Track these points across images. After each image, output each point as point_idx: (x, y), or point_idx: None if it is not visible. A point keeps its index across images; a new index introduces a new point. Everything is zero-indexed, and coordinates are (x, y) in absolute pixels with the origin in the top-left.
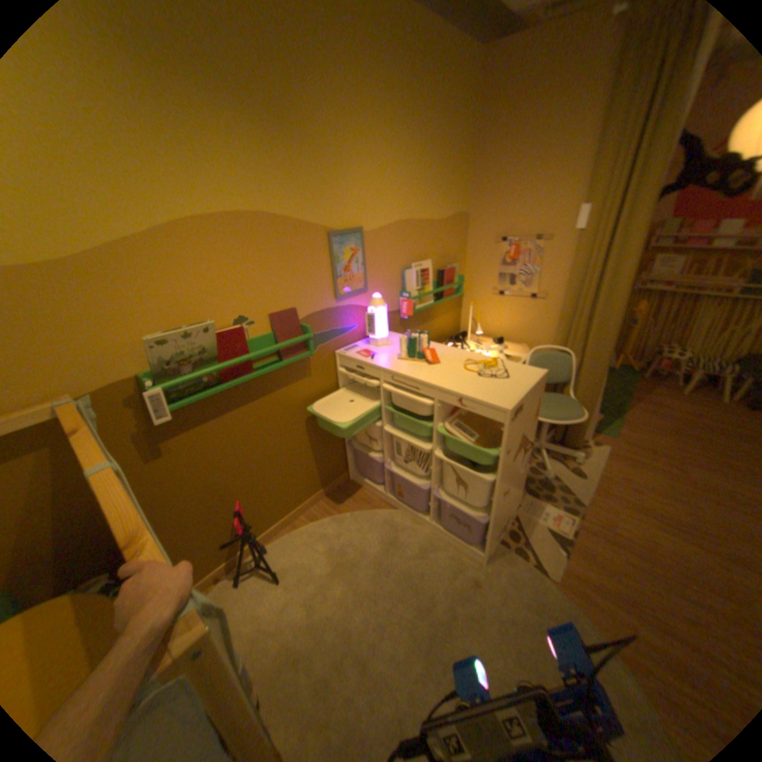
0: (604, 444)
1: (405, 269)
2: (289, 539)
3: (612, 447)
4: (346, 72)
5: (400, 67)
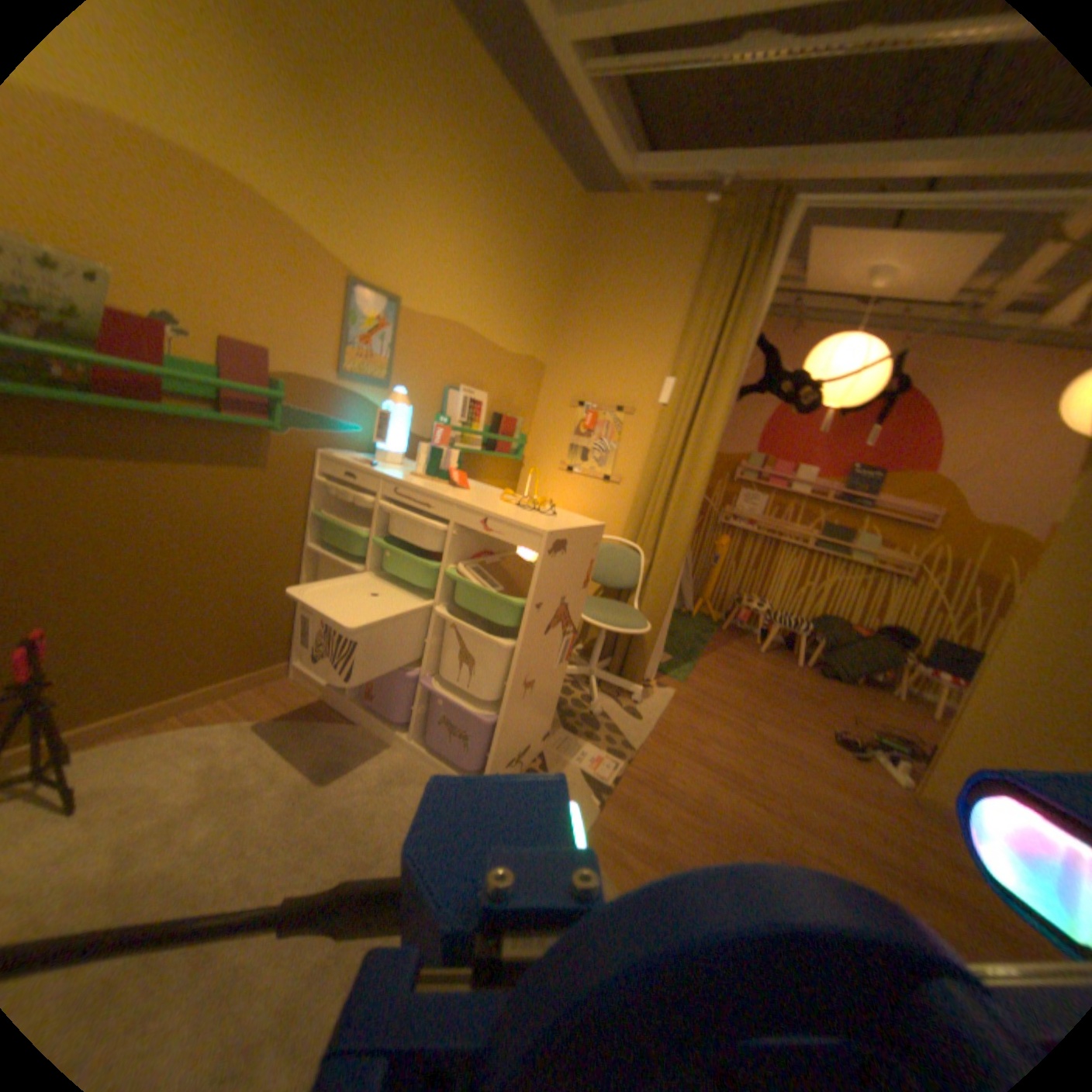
0: (668, 687)
1: (450, 389)
2: (133, 751)
3: (676, 692)
4: (421, 111)
5: (489, 151)
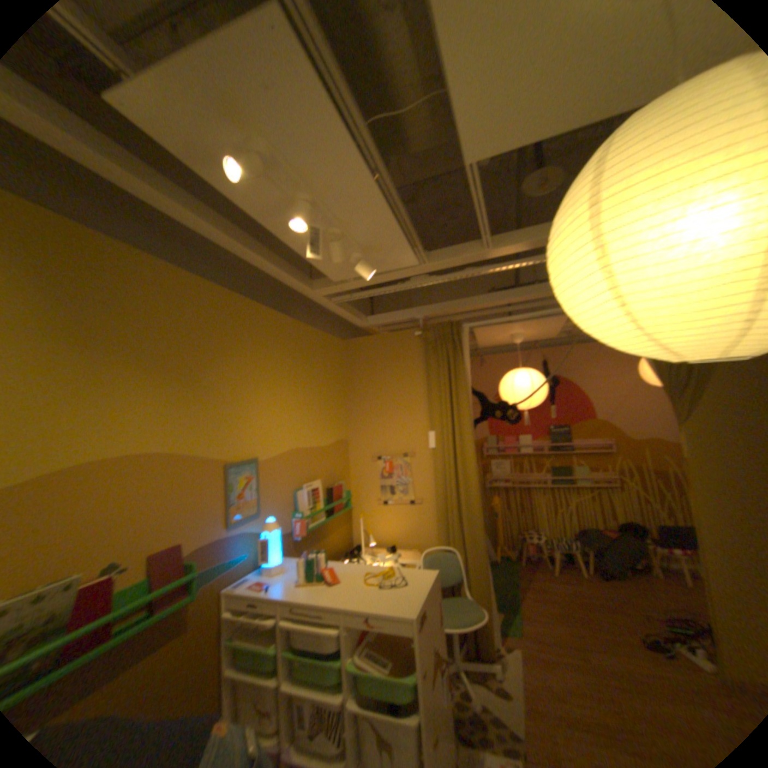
0: (515, 649)
1: (298, 490)
2: None
3: (522, 651)
4: (251, 355)
5: (290, 351)
